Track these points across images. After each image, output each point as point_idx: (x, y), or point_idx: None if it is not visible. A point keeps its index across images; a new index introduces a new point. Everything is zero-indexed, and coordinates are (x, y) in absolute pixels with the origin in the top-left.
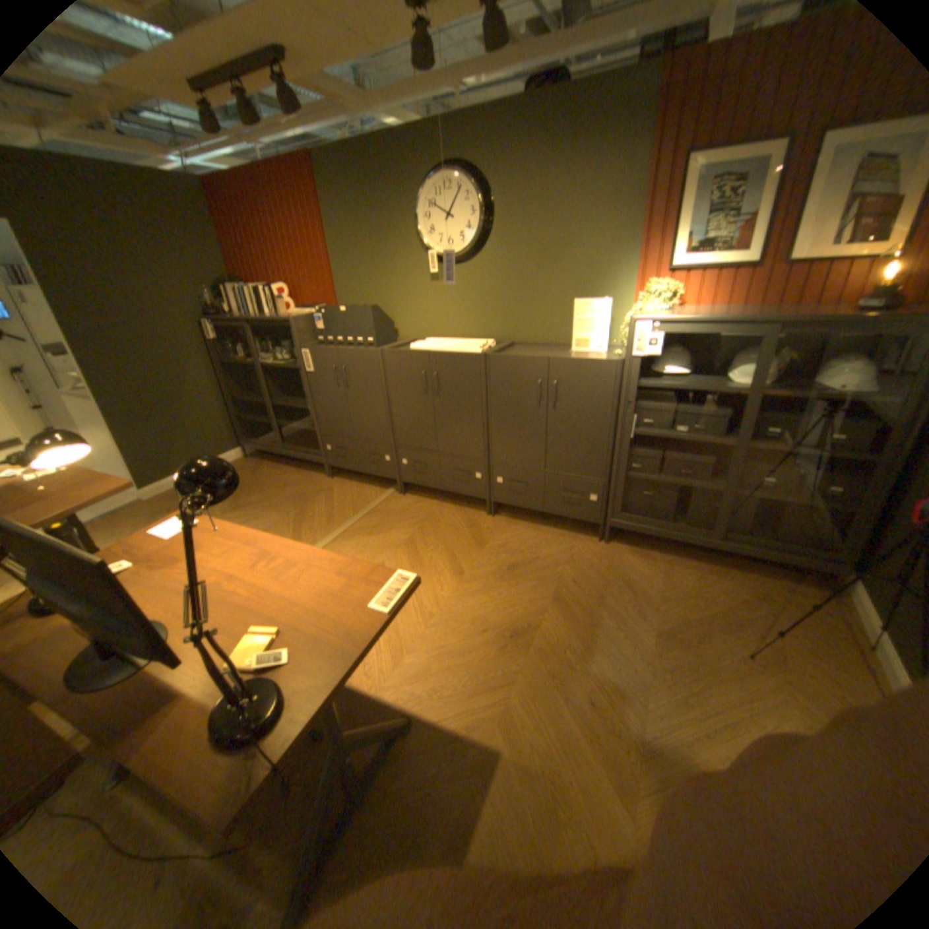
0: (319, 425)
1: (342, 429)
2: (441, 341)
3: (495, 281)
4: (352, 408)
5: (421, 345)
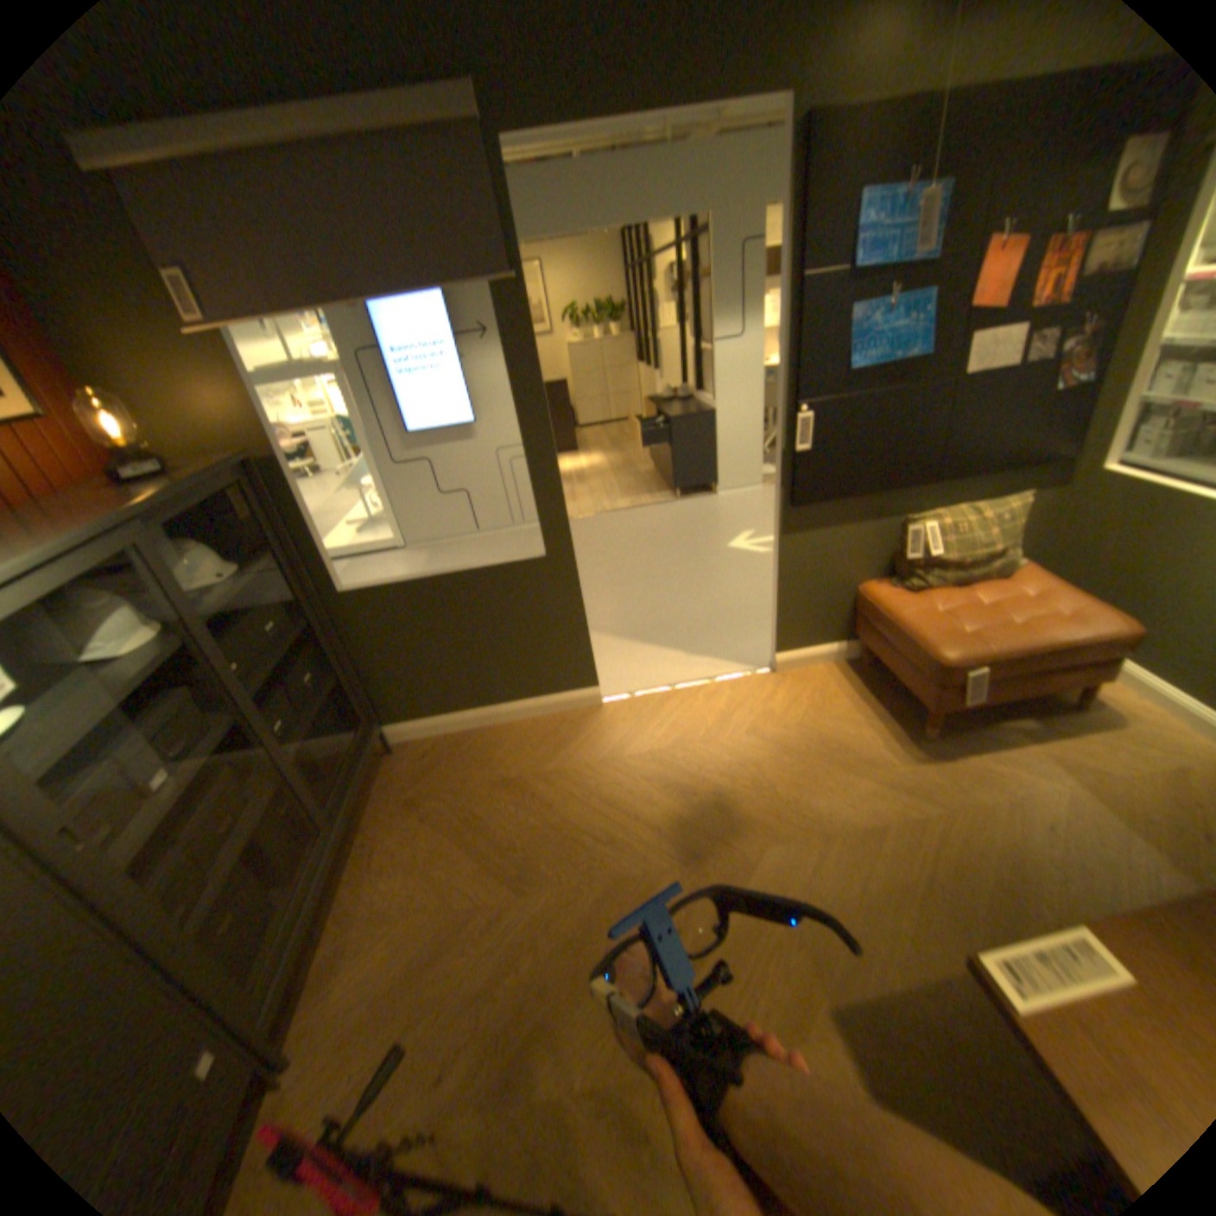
0: None
1: None
2: None
3: None
4: None
5: None
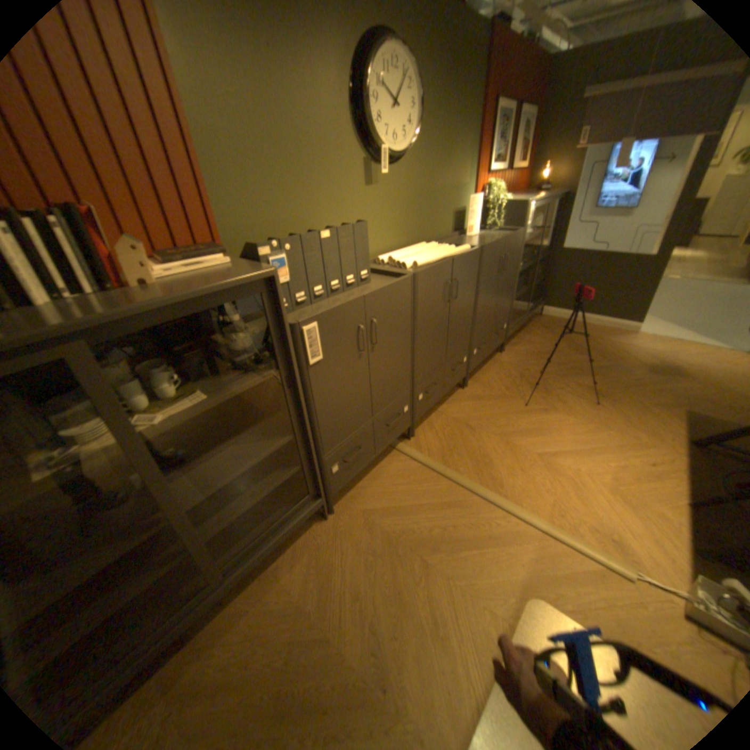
0: (323, 448)
1: (358, 421)
2: (407, 253)
3: (416, 184)
4: (375, 377)
5: (416, 259)
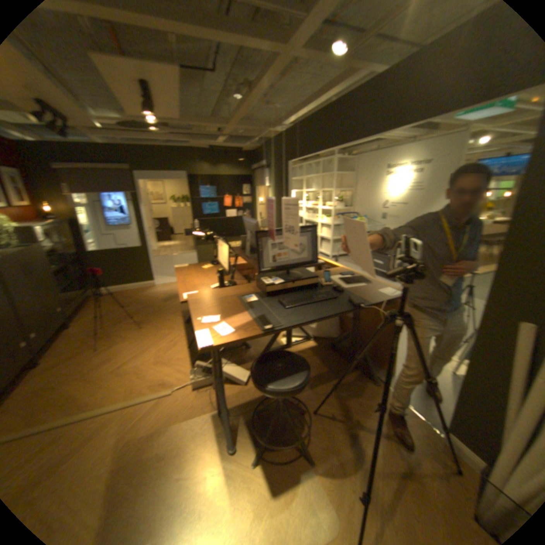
0: None
1: None
2: None
3: None
4: None
5: None
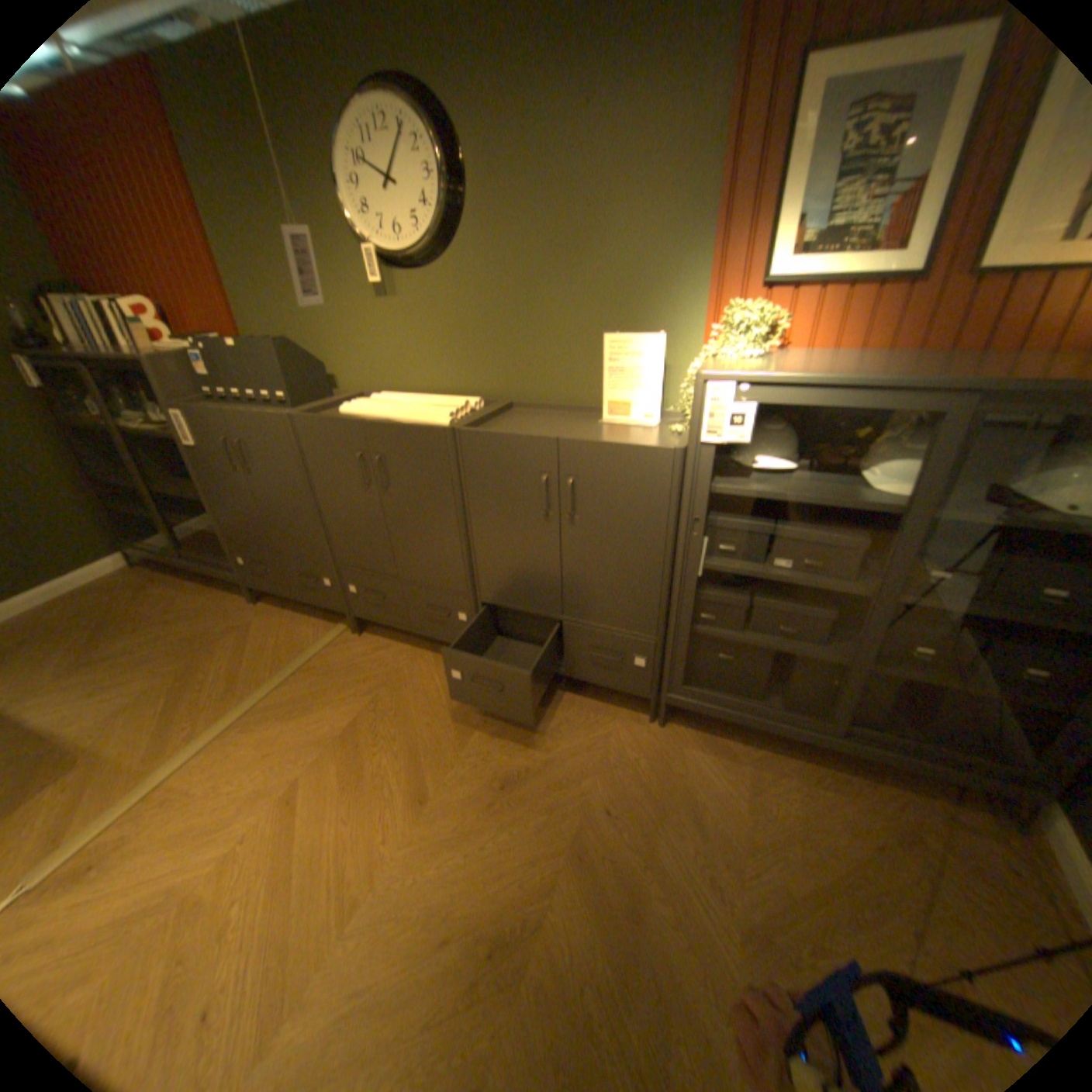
0: (221, 528)
1: (254, 536)
2: (395, 398)
3: (477, 299)
4: (262, 505)
5: (358, 406)
